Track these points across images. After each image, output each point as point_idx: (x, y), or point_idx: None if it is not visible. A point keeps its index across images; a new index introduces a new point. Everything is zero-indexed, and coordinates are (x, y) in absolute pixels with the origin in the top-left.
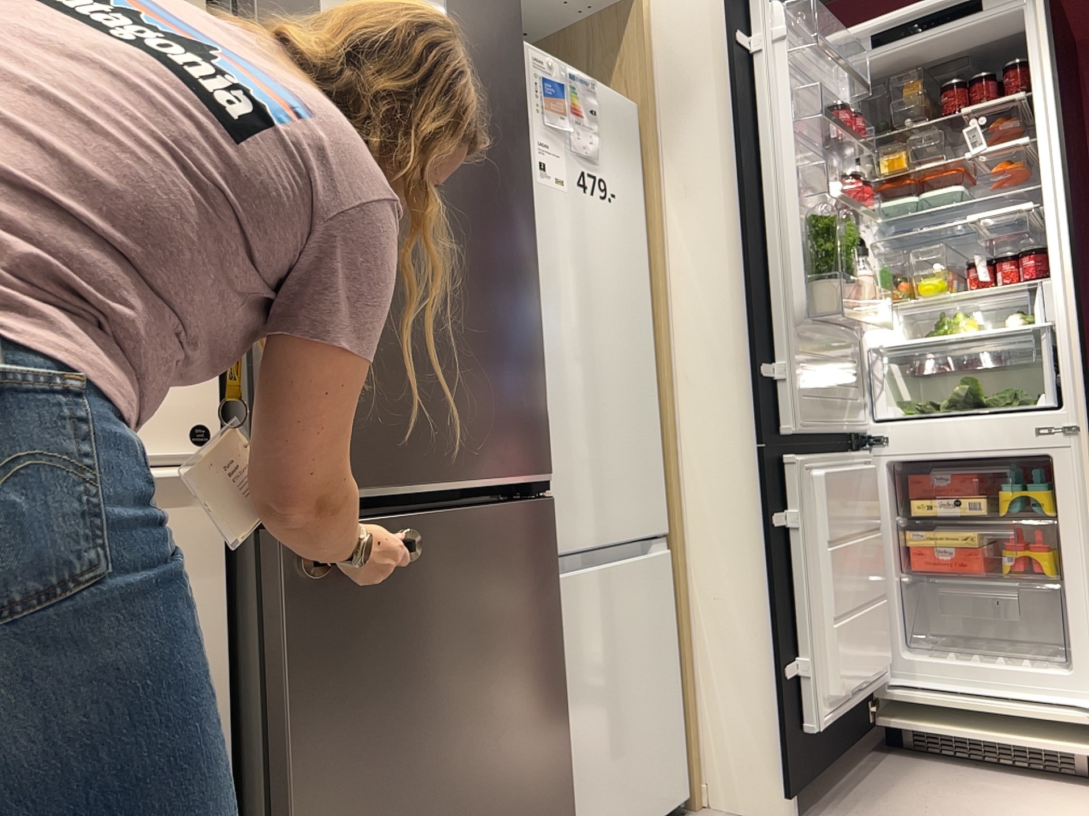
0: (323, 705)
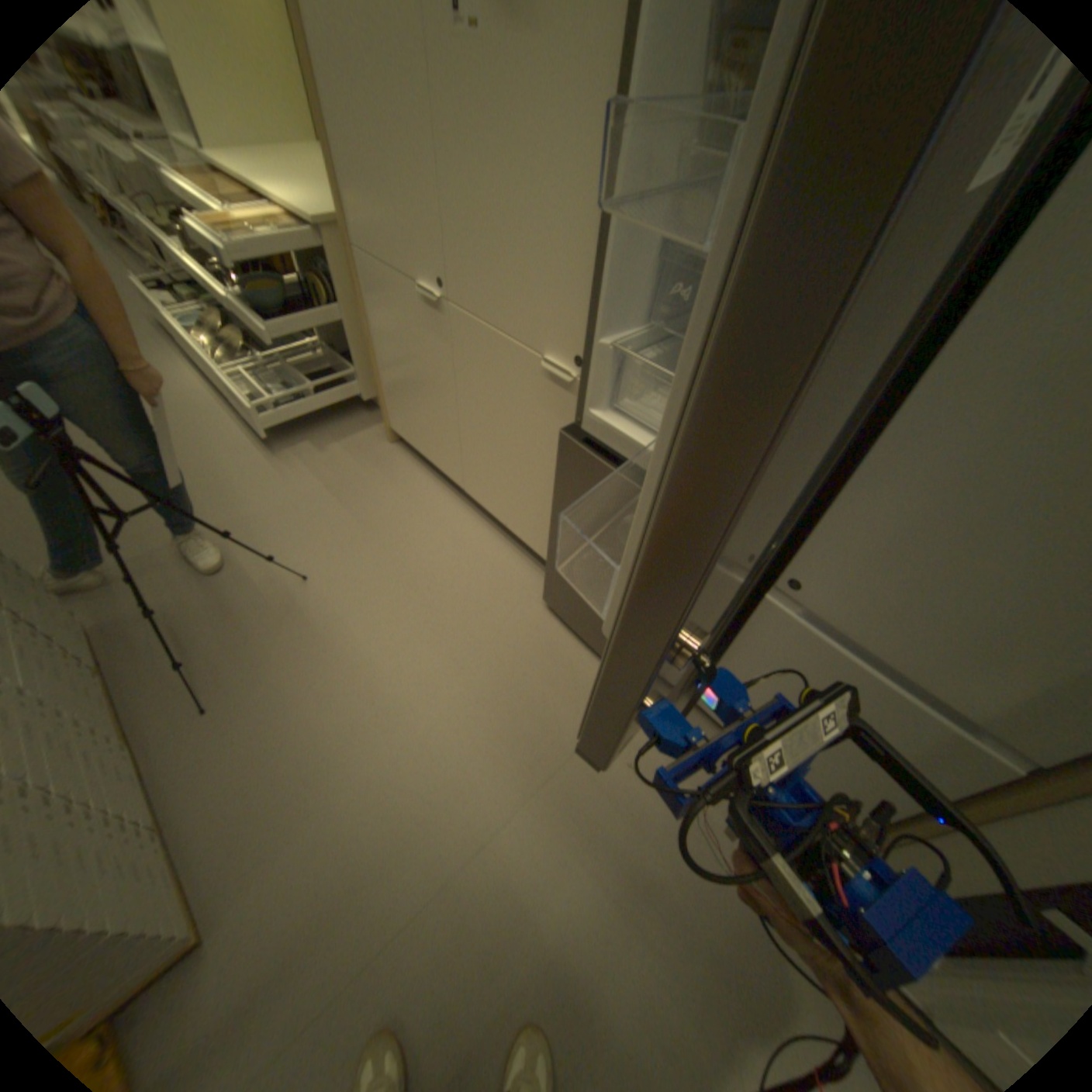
0: (565, 508)
